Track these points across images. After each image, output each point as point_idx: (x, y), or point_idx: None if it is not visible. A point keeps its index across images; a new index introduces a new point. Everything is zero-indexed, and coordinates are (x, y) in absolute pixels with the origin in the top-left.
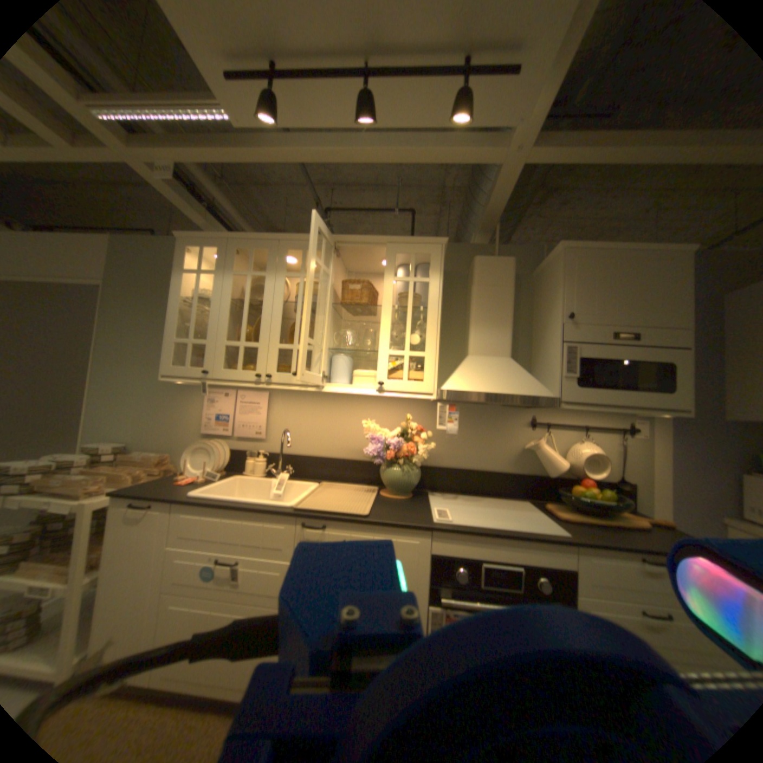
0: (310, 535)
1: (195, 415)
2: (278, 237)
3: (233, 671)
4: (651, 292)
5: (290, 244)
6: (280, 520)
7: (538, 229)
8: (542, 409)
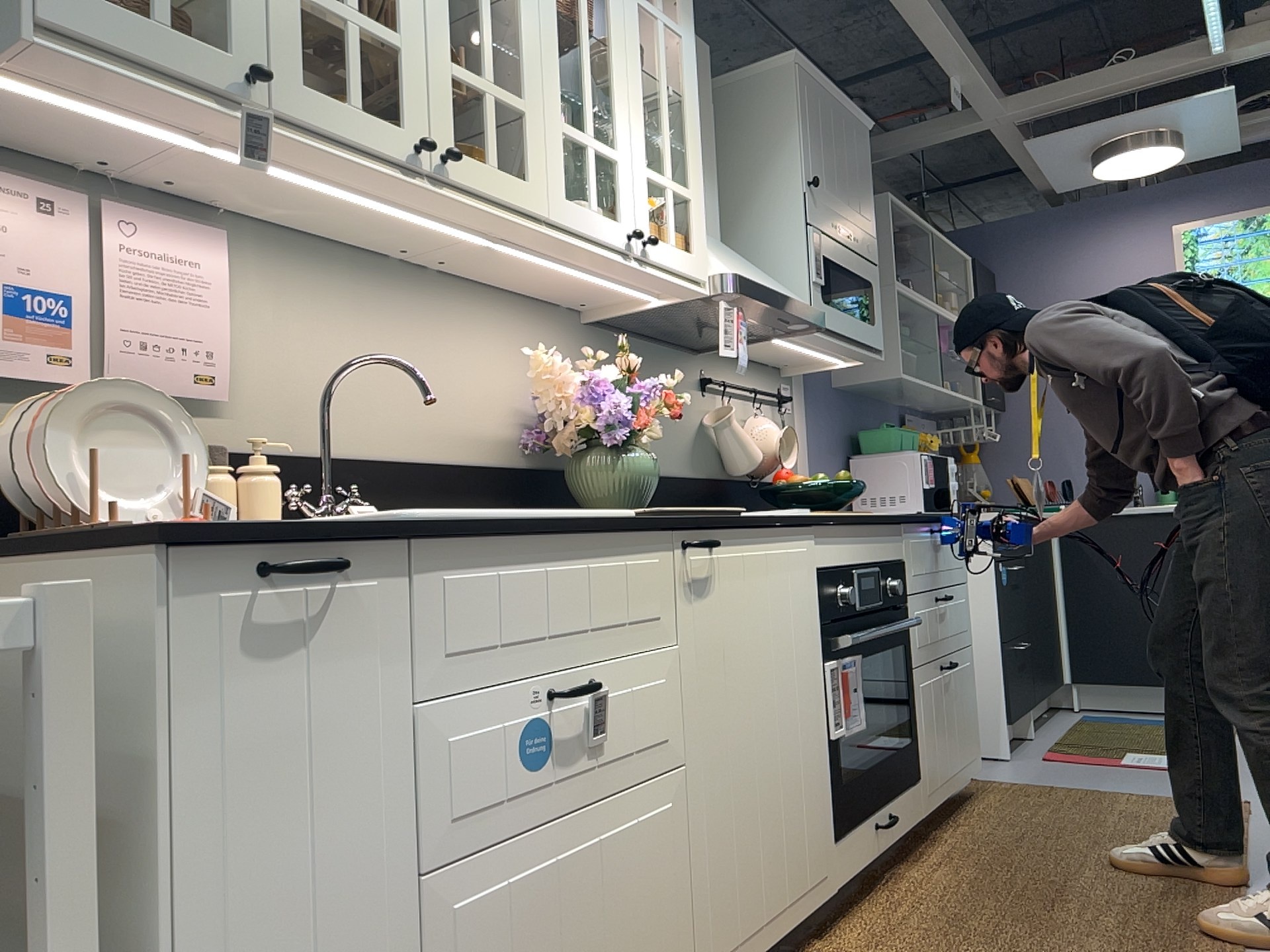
0: (697, 569)
1: None
2: None
3: None
4: (855, 176)
5: None
6: (650, 544)
7: None
8: (712, 357)
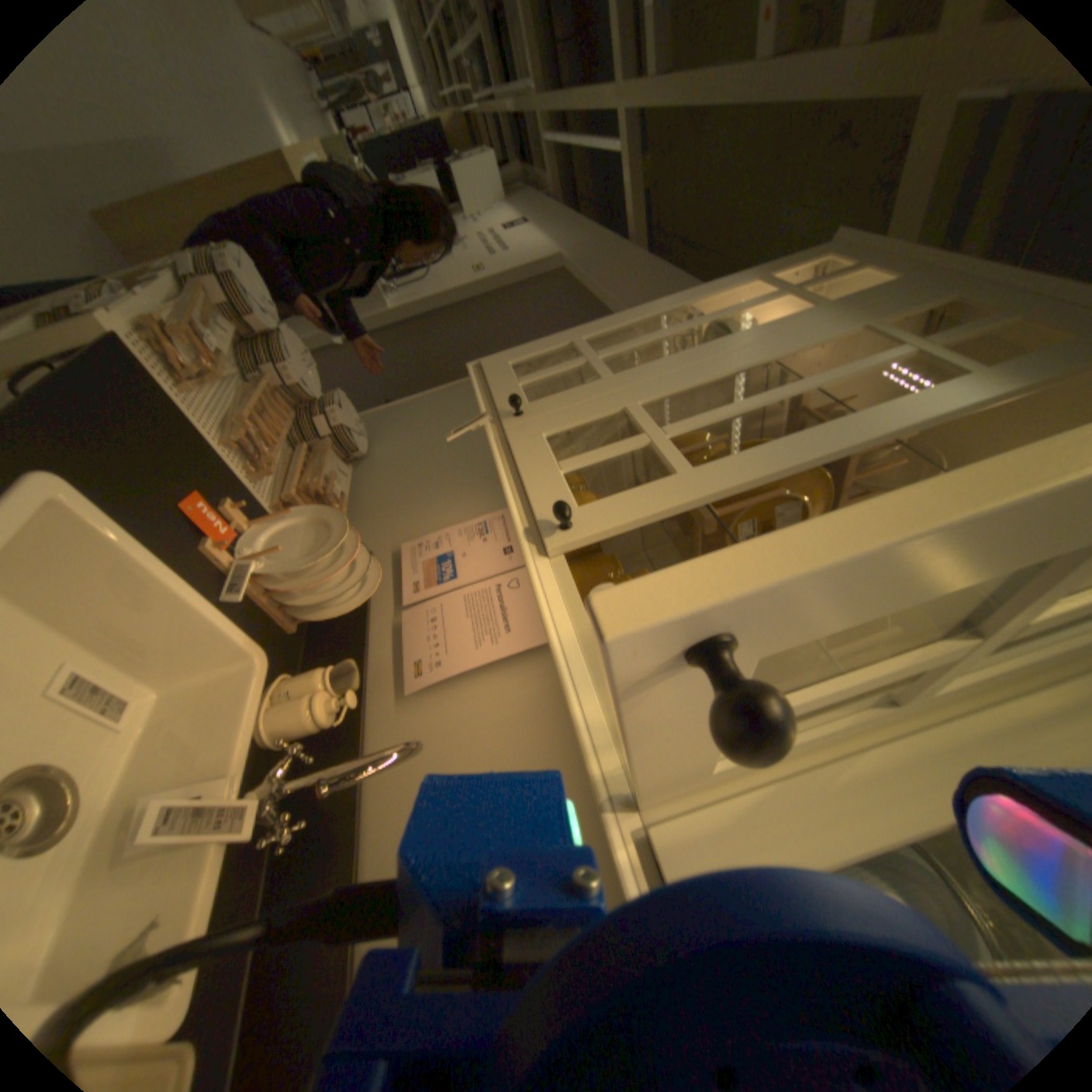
0: None
1: (446, 525)
2: None
3: None
4: None
5: None
6: None
7: None
8: None
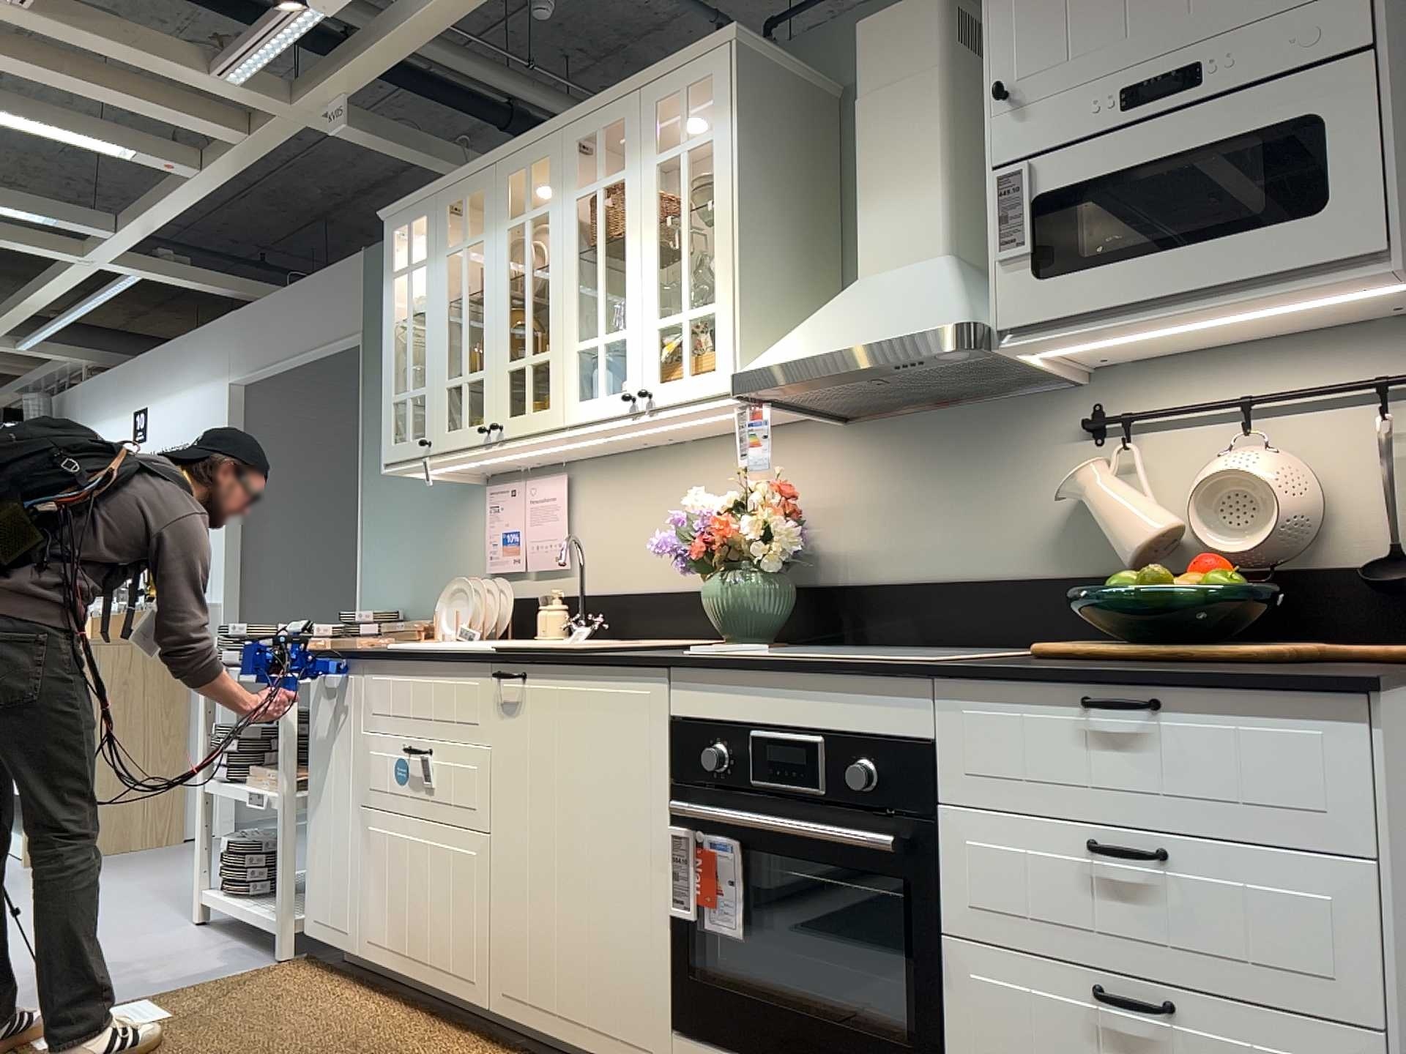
0: (507, 693)
1: (478, 540)
2: (492, 160)
3: (436, 936)
4: None
5: (509, 165)
6: (472, 671)
7: None
8: (1117, 378)
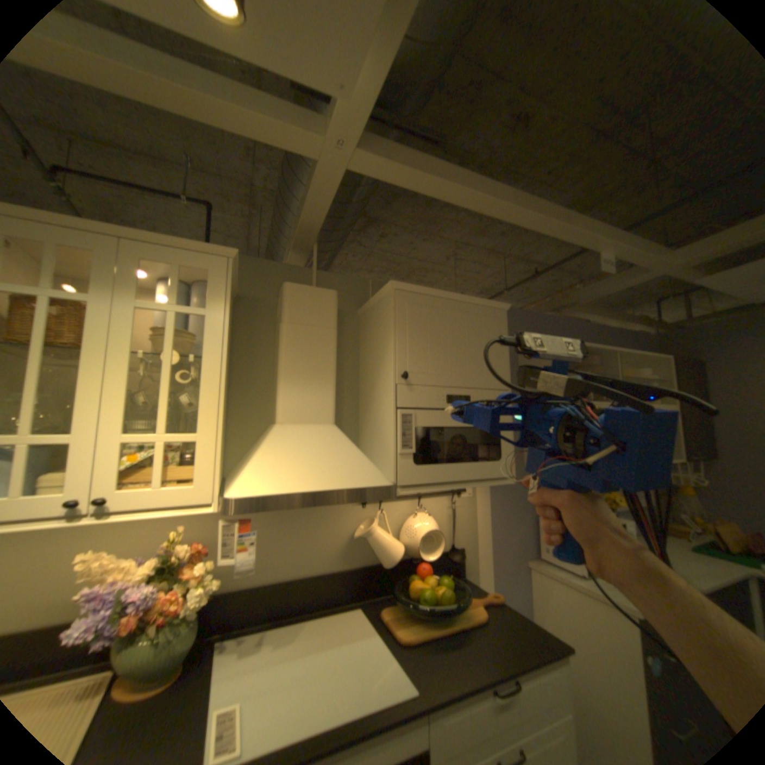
0: None
1: None
2: None
3: None
4: (477, 351)
5: None
6: None
7: (359, 256)
8: None
